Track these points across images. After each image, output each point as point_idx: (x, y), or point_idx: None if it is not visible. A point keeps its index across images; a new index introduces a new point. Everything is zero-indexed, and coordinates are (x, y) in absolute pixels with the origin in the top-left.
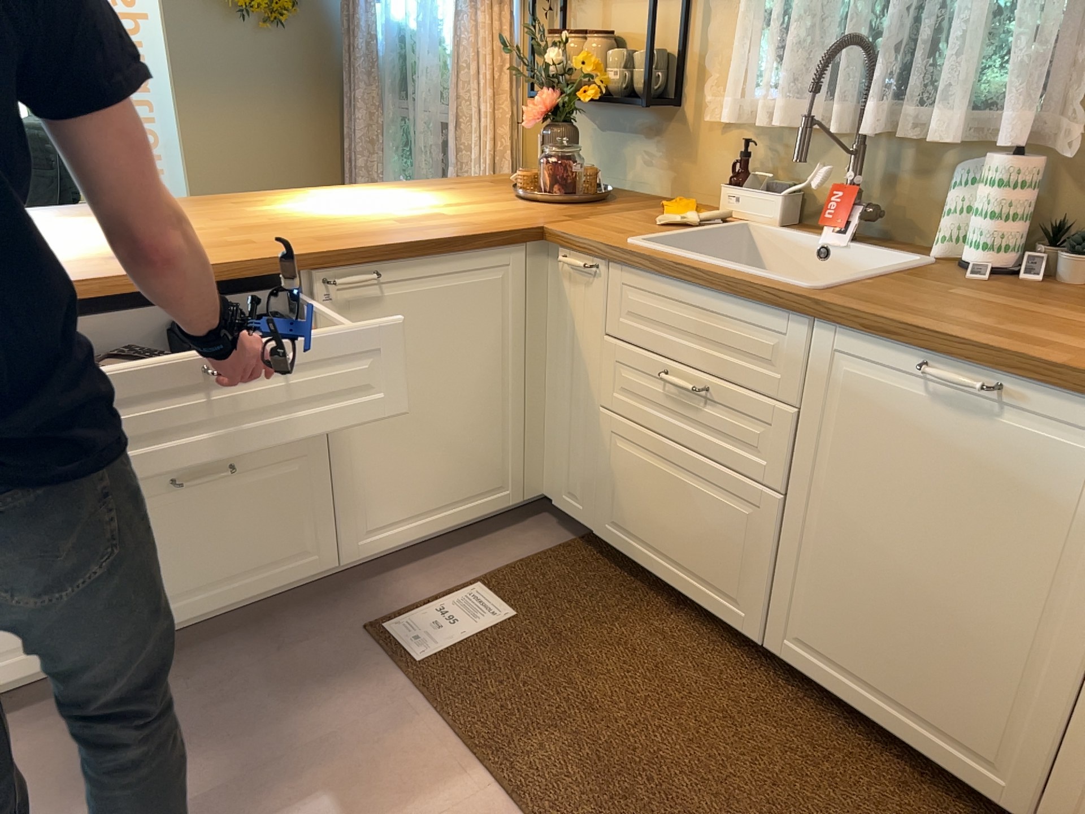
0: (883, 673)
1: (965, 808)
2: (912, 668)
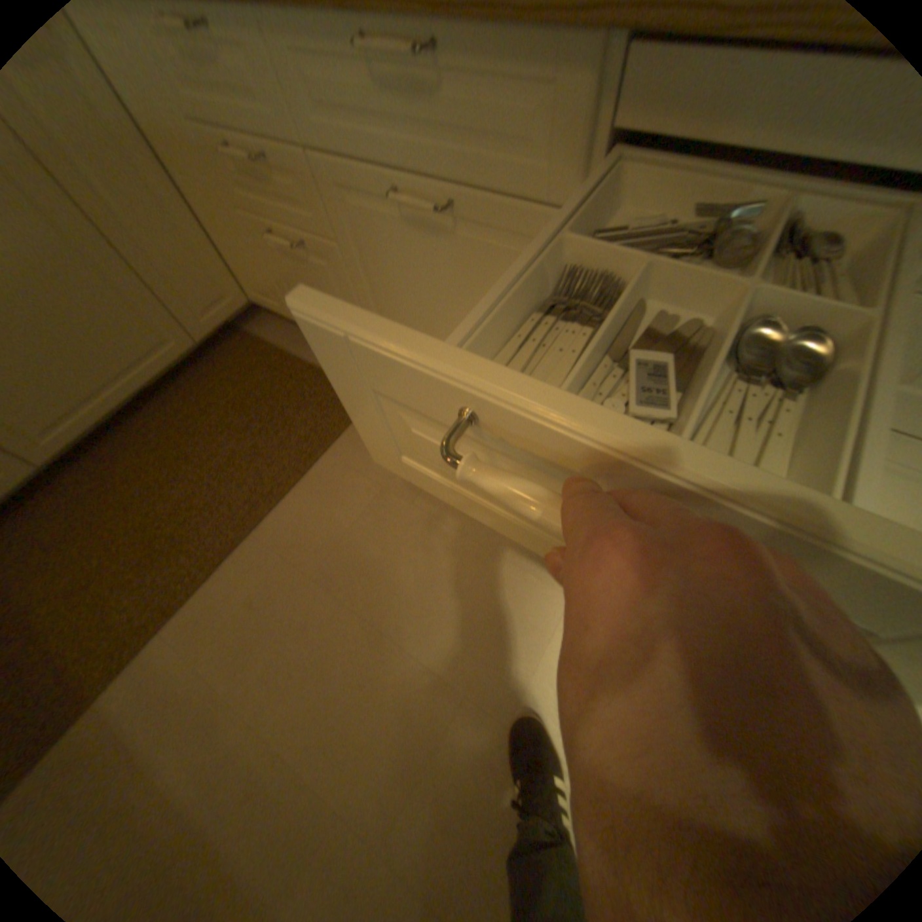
0: (86, 380)
1: (179, 381)
2: (86, 358)
